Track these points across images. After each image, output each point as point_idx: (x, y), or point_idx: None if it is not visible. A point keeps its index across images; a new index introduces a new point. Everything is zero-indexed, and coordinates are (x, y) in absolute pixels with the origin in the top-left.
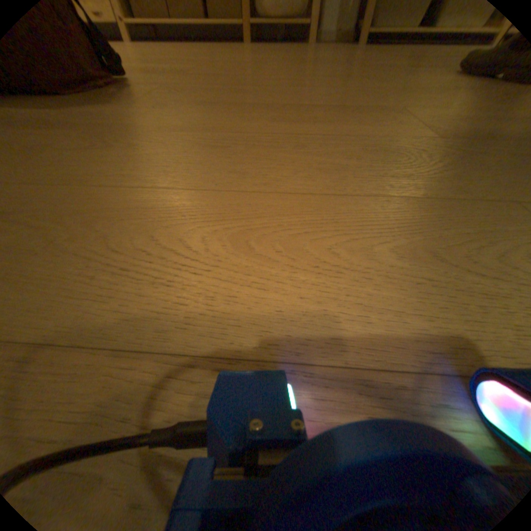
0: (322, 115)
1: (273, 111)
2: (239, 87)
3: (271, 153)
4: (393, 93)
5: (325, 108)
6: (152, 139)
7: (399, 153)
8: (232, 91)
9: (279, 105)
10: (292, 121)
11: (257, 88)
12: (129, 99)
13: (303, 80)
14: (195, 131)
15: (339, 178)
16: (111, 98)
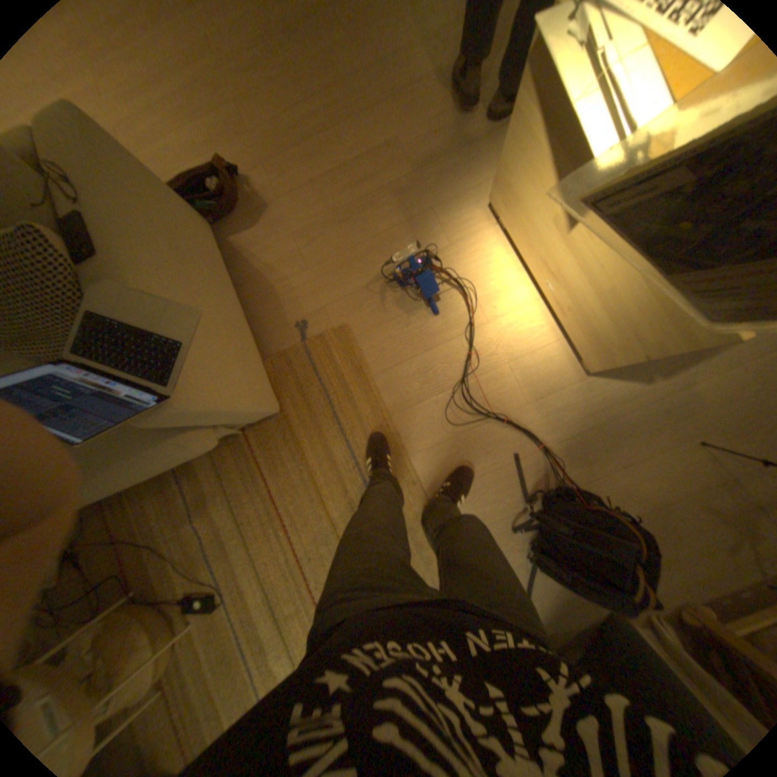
0: (366, 170)
1: (344, 177)
2: (305, 146)
3: (364, 215)
4: (386, 111)
5: (364, 160)
6: (322, 227)
7: (401, 193)
8: (307, 156)
9: (342, 167)
10: (357, 184)
11: (315, 143)
12: (272, 198)
13: (330, 108)
14: (330, 213)
15: (388, 219)
16: (262, 201)
